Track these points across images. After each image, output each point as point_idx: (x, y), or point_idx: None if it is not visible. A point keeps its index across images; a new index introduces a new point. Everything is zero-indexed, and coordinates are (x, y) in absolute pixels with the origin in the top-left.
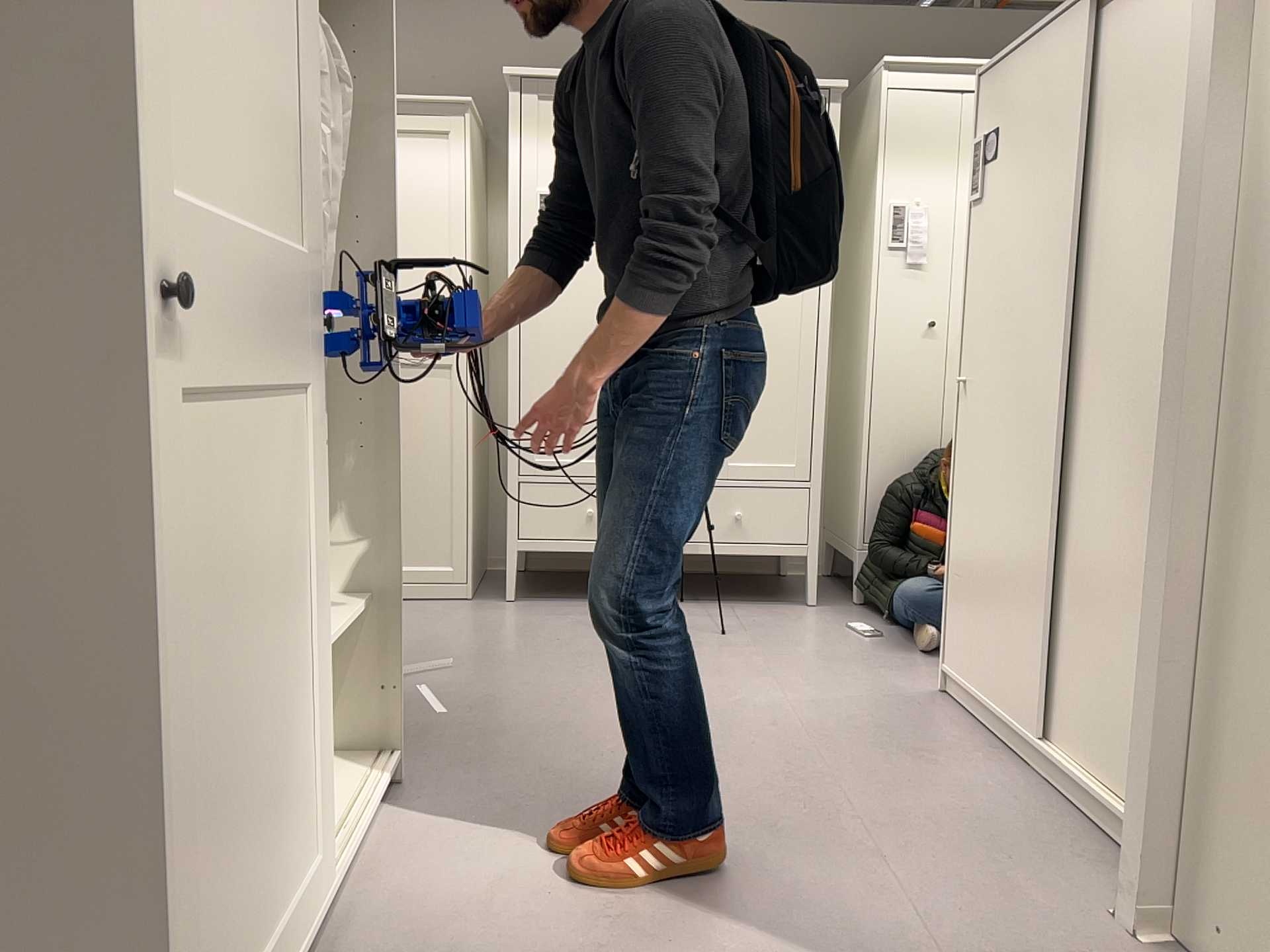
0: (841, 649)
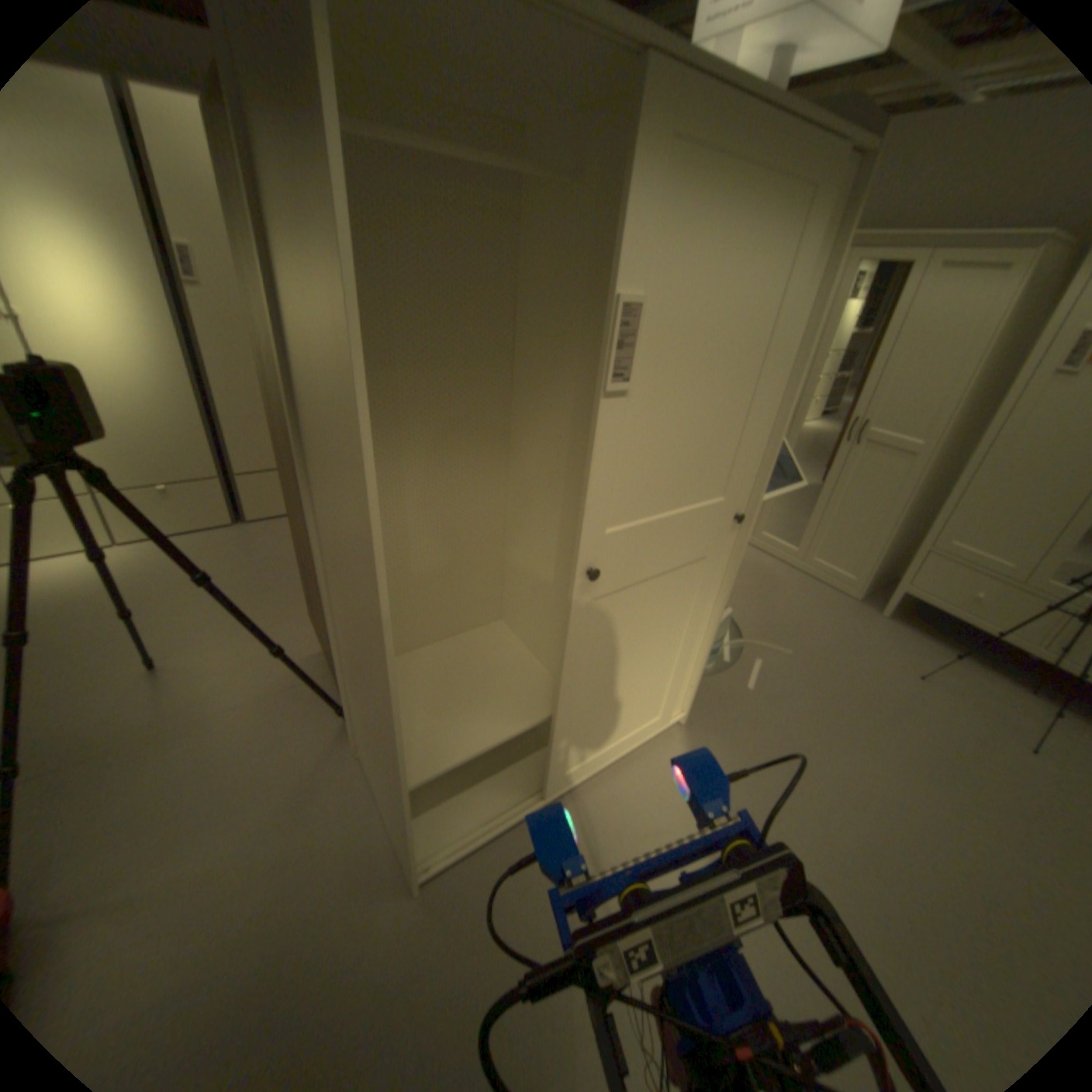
0: None
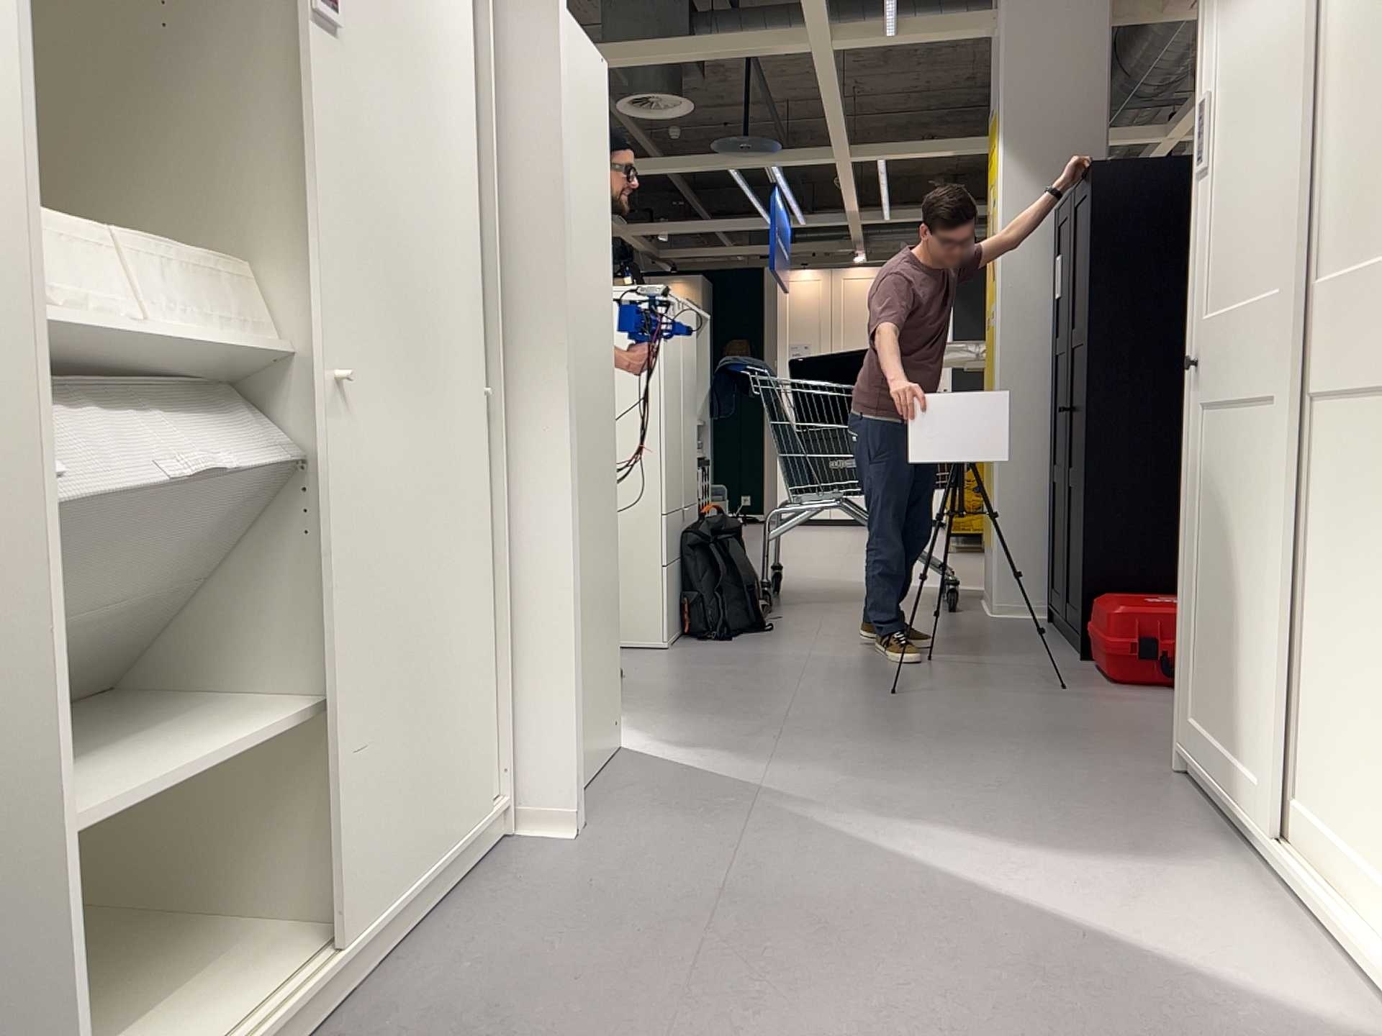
0: None
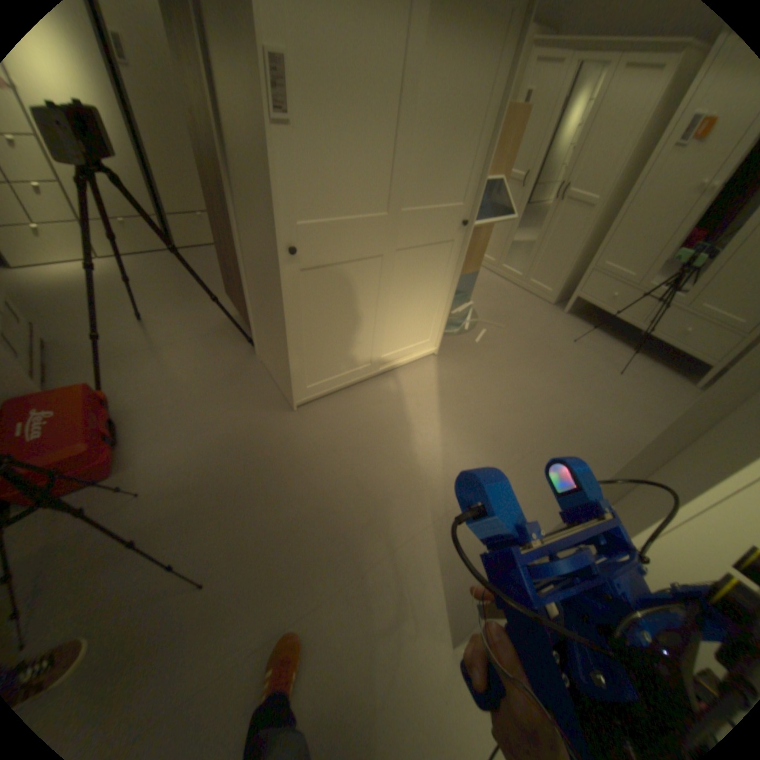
0: (665, 411)
